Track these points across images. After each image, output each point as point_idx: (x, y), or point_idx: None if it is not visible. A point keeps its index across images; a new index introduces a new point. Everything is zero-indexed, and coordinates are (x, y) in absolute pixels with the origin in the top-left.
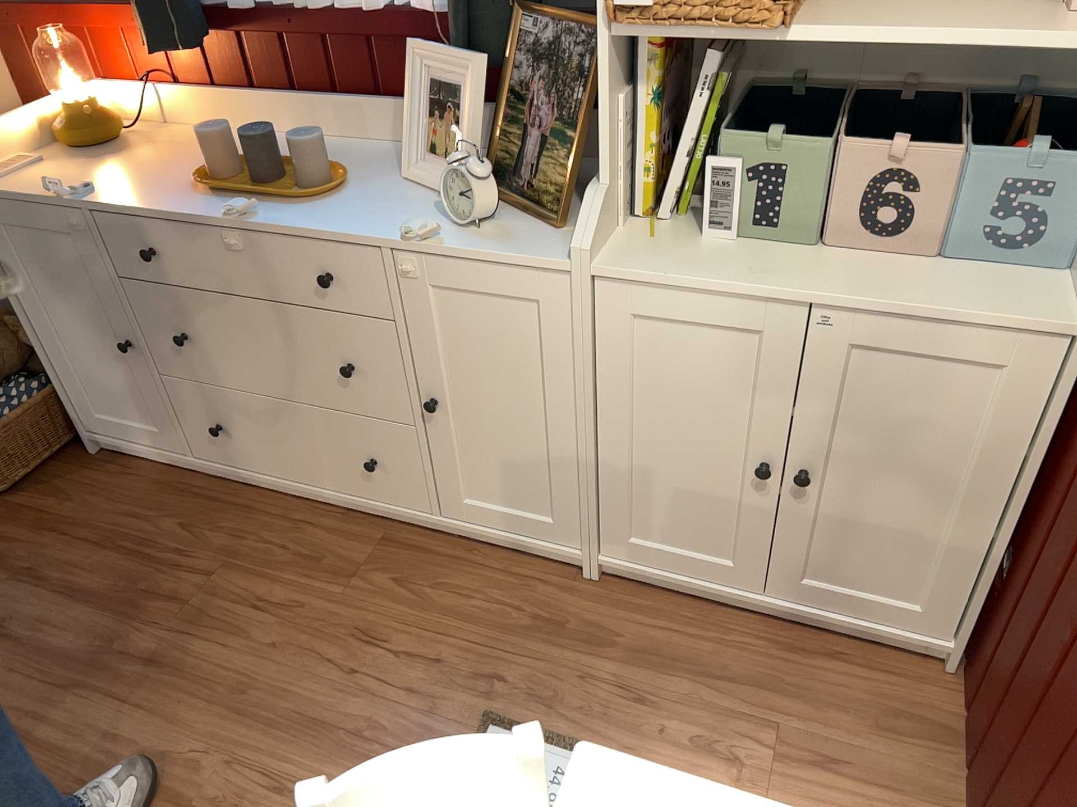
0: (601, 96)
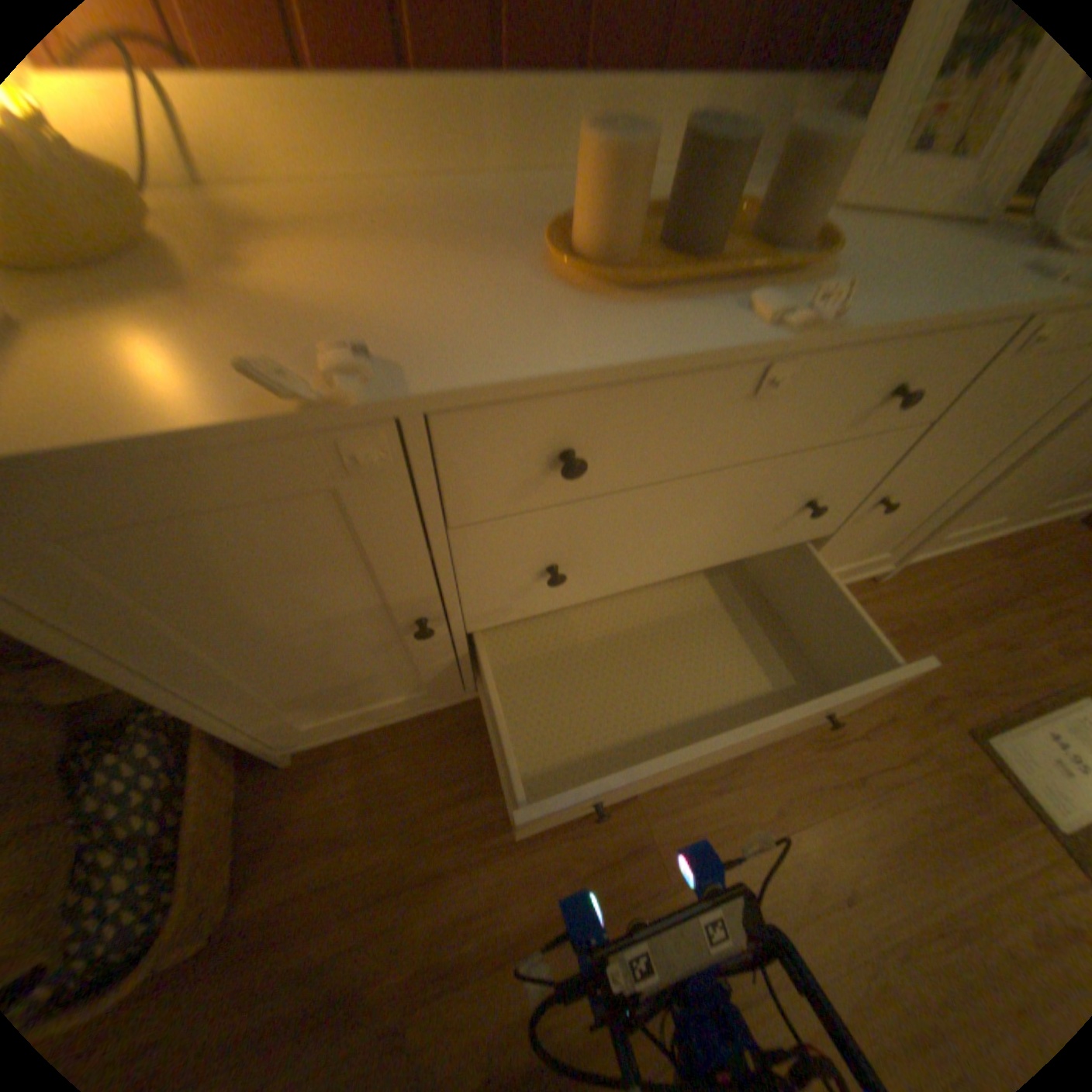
0: None
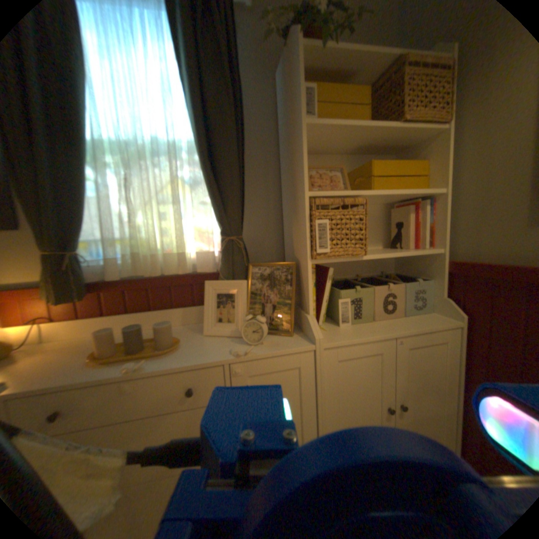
0: (309, 280)
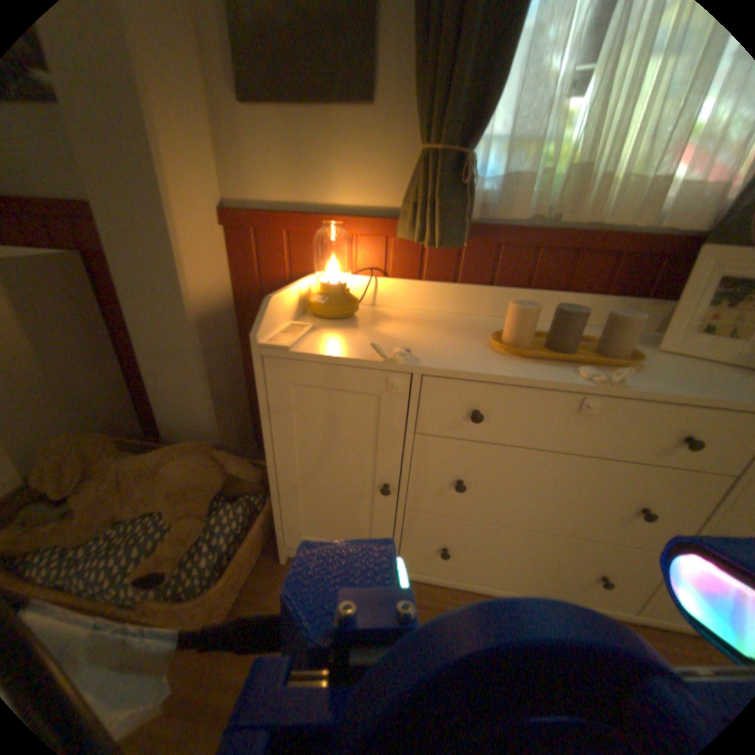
0: None
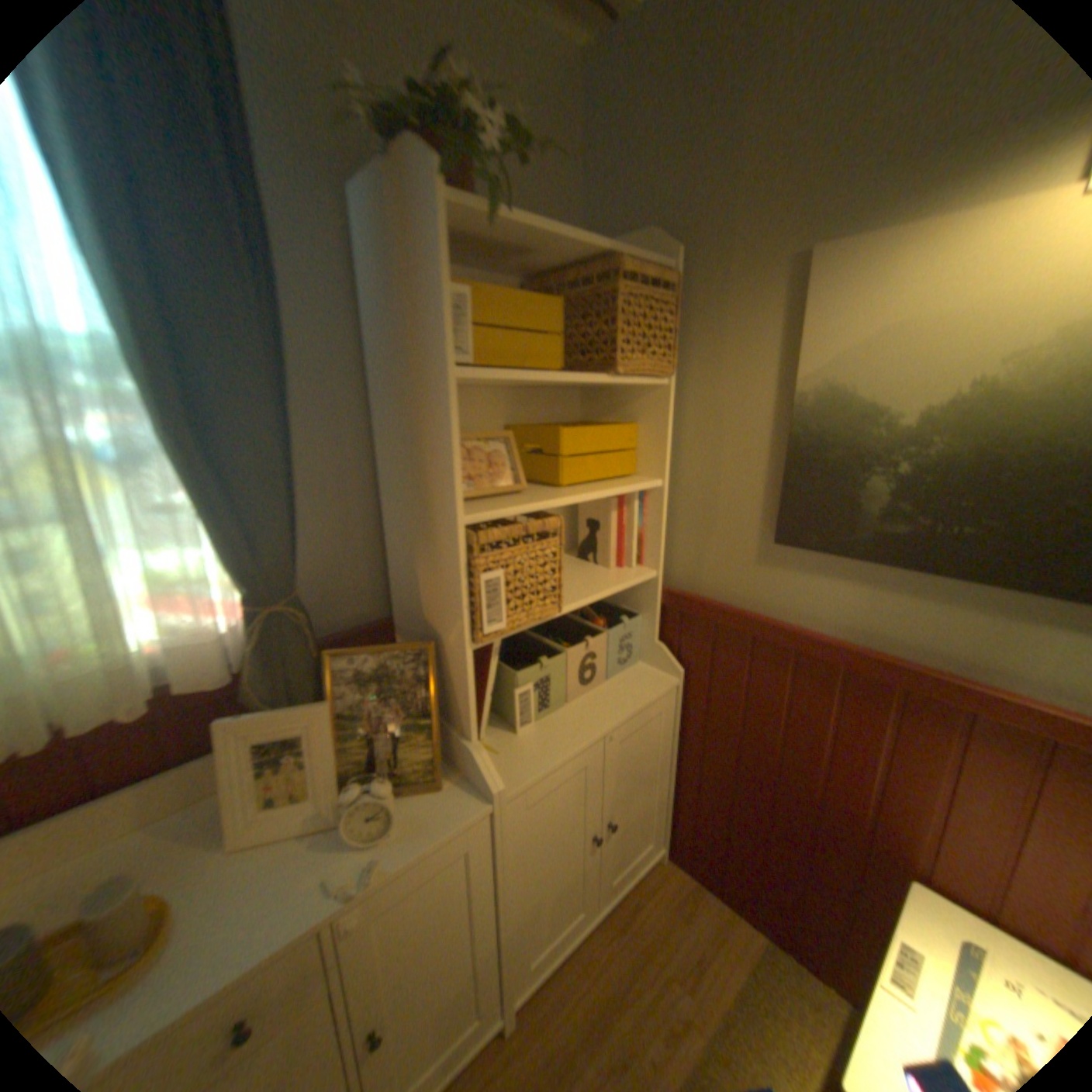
0: (466, 682)
